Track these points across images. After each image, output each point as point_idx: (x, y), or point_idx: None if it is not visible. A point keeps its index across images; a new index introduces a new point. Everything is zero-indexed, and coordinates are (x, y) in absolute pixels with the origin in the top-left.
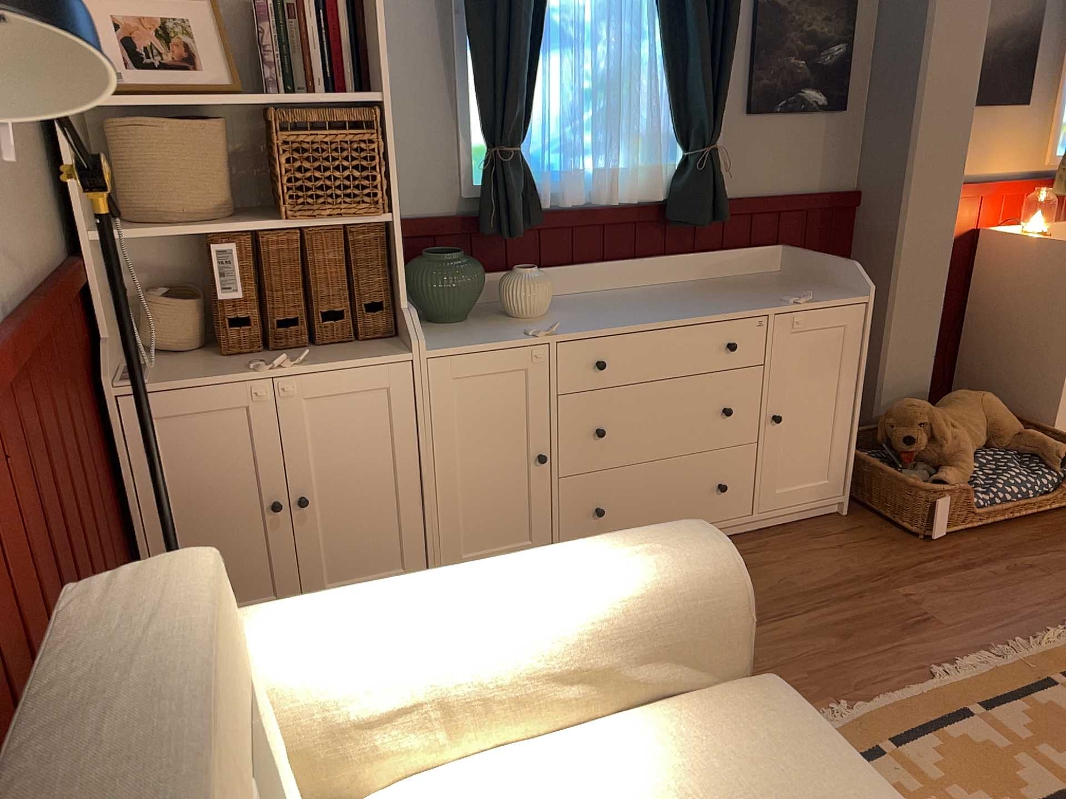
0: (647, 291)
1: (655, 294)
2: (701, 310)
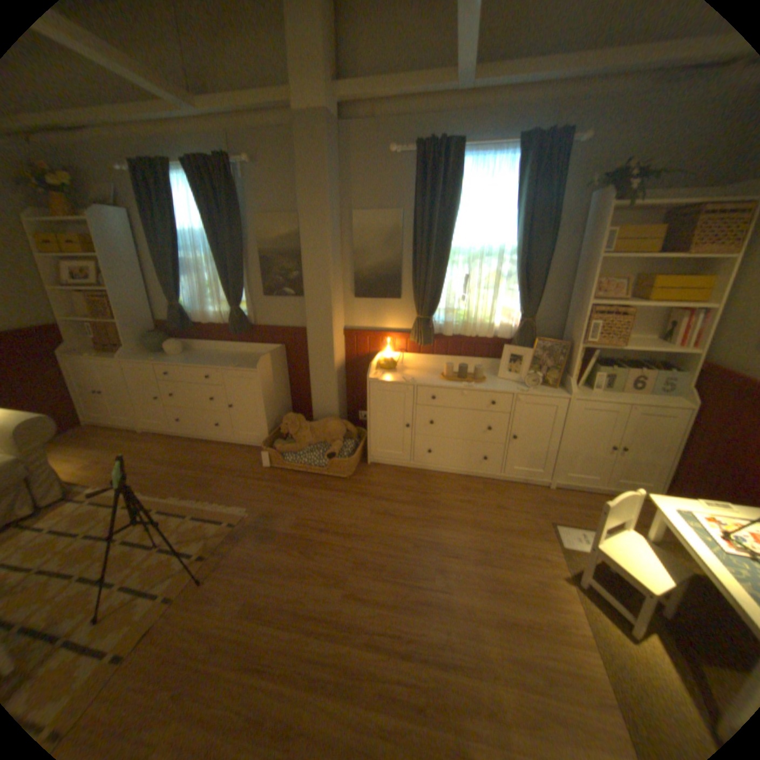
0: (226, 354)
1: (223, 355)
2: (205, 363)
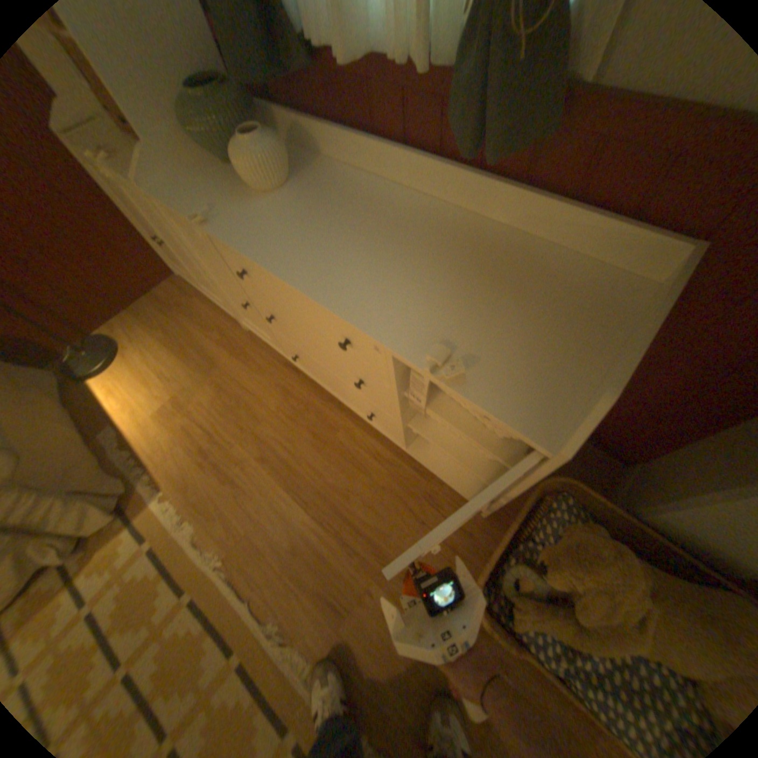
0: (421, 207)
1: (410, 218)
2: (345, 281)
